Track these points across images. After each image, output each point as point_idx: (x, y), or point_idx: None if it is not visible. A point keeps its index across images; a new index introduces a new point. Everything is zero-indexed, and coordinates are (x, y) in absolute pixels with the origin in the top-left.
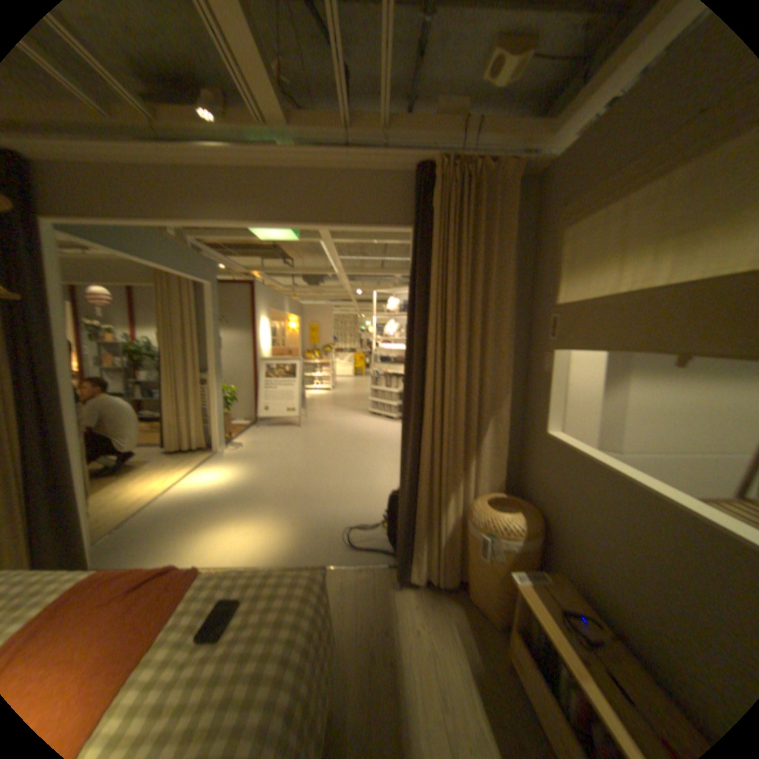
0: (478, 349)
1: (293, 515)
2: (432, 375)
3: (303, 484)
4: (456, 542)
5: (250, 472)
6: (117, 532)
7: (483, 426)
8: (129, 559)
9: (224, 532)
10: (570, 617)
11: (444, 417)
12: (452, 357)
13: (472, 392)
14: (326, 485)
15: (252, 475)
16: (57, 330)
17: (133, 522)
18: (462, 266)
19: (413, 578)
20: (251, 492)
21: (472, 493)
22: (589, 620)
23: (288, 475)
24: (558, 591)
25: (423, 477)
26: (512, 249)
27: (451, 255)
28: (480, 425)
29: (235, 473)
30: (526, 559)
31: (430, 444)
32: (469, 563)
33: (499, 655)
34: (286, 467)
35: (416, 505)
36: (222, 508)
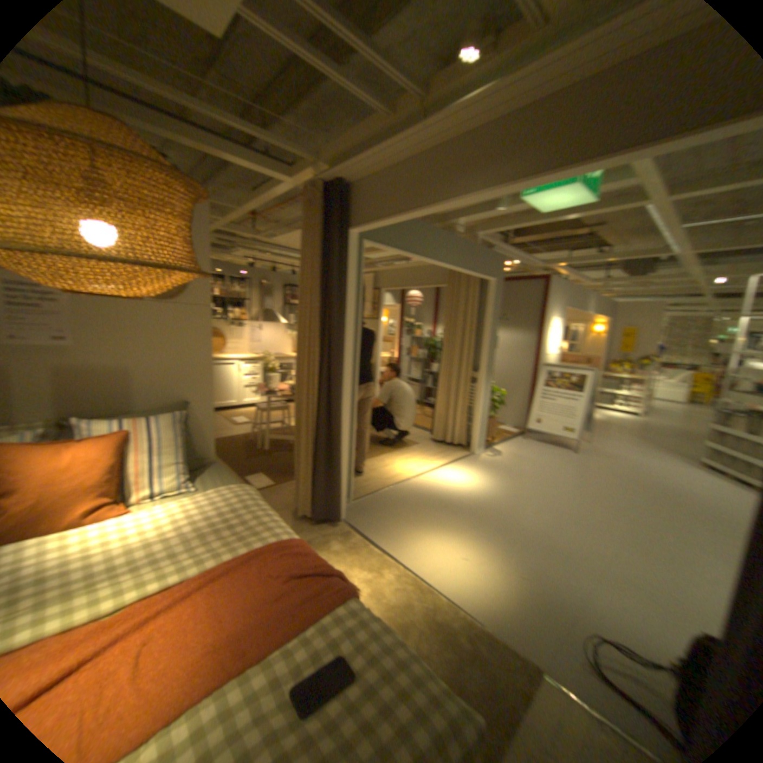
0: None
1: (527, 569)
2: None
3: (555, 532)
4: None
5: (497, 490)
6: (371, 499)
7: None
8: (368, 529)
9: (446, 546)
10: None
11: None
12: None
13: None
14: (588, 549)
15: (498, 495)
16: (349, 323)
17: (385, 496)
18: None
19: None
20: (490, 514)
21: None
22: None
23: (540, 512)
24: None
25: None
26: None
27: None
28: None
29: (482, 485)
30: None
31: None
32: None
33: None
34: (540, 500)
35: None
36: (455, 518)
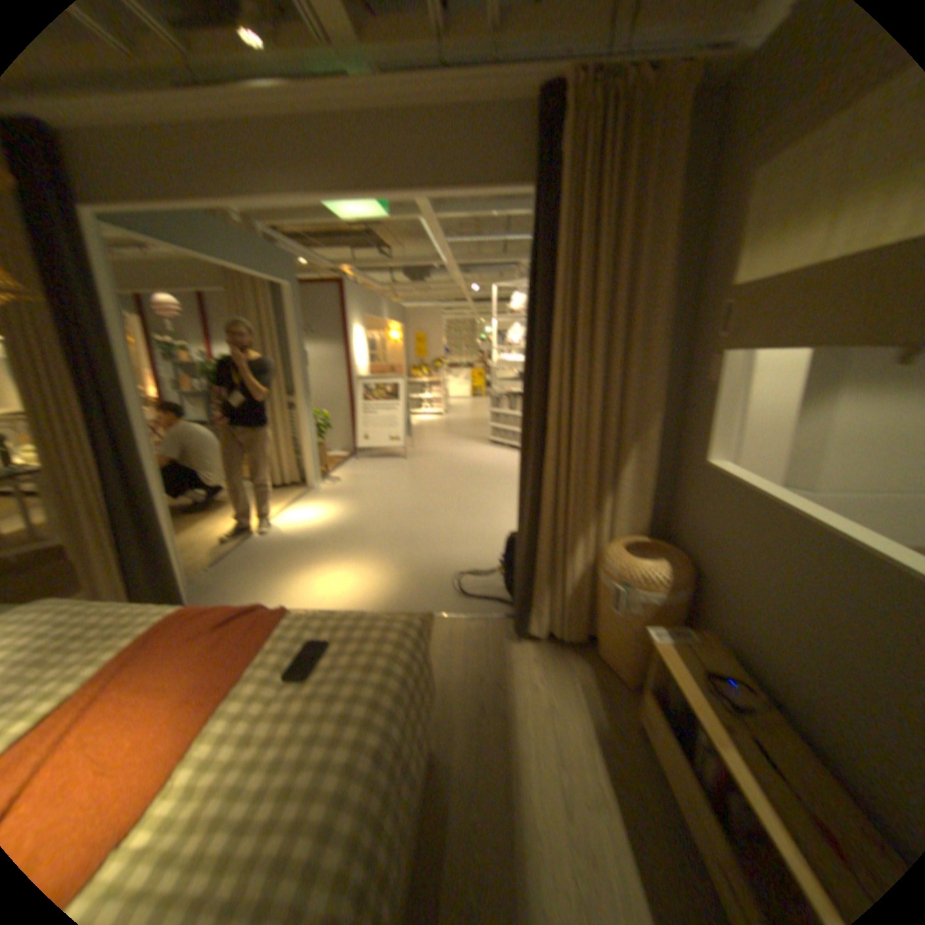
0: (619, 353)
1: (397, 558)
2: (557, 389)
3: (408, 524)
4: (583, 592)
5: (349, 510)
6: (211, 570)
7: (623, 454)
8: (225, 598)
9: (321, 573)
10: (716, 679)
11: (573, 443)
12: (584, 365)
13: (610, 411)
14: (435, 525)
15: (351, 513)
16: (118, 346)
17: (227, 560)
18: (601, 237)
19: (531, 629)
20: (351, 531)
21: (605, 535)
22: (740, 684)
23: (392, 513)
24: (704, 650)
25: (545, 516)
26: (674, 207)
27: (586, 222)
28: (619, 453)
29: (332, 511)
30: (667, 613)
31: (554, 476)
32: (599, 616)
33: (628, 716)
34: (389, 504)
35: (536, 549)
36: (319, 548)
